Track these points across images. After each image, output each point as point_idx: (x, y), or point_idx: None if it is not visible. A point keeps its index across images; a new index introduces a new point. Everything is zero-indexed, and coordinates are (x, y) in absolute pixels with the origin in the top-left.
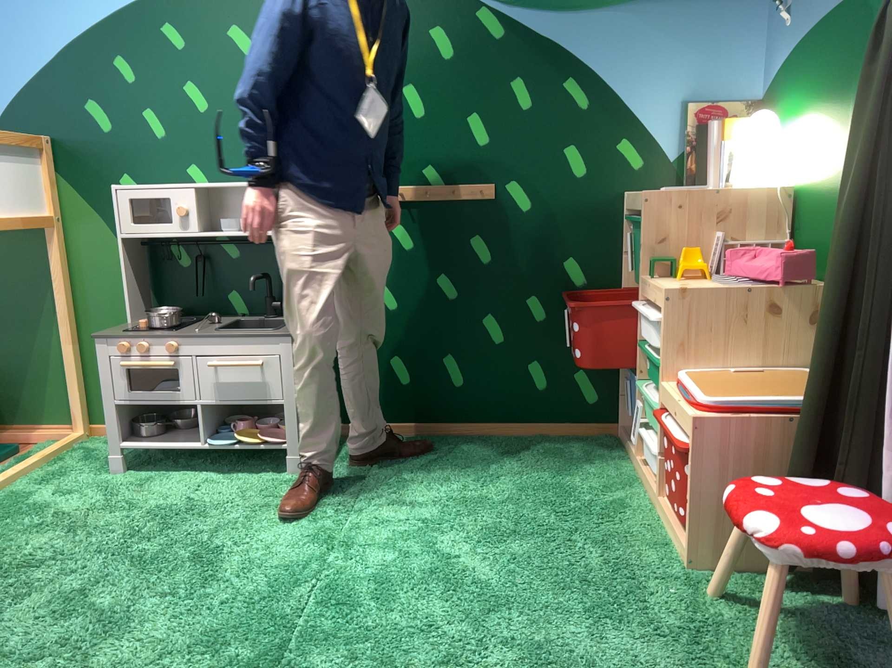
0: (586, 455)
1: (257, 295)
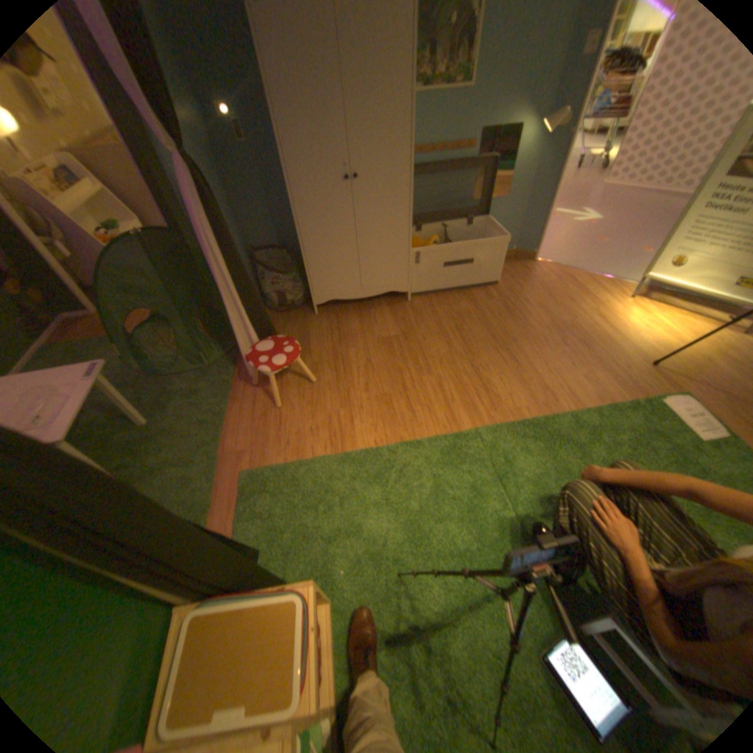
0: None
1: None
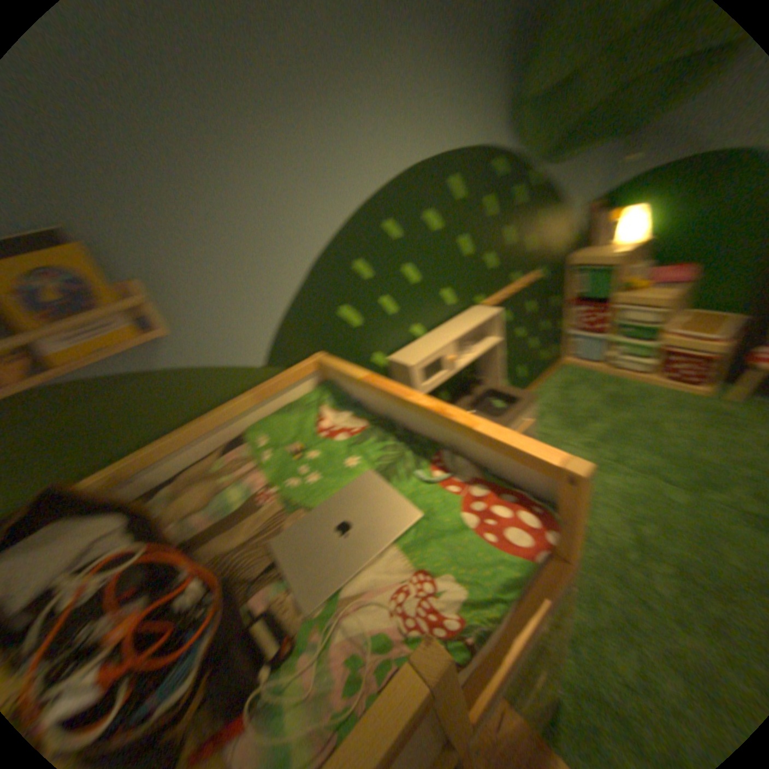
0: (580, 378)
1: (454, 386)
